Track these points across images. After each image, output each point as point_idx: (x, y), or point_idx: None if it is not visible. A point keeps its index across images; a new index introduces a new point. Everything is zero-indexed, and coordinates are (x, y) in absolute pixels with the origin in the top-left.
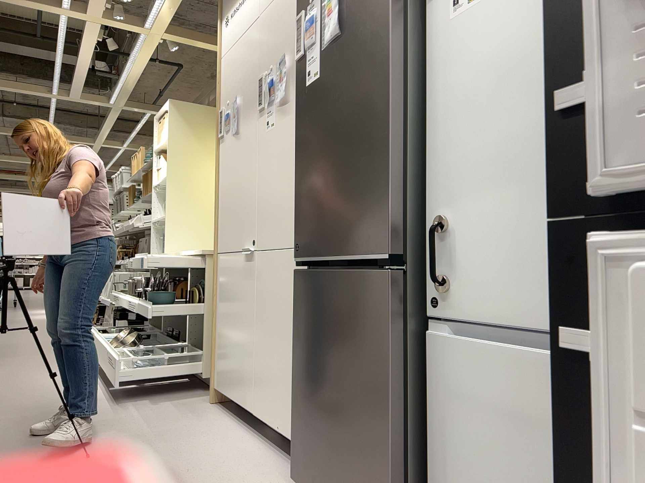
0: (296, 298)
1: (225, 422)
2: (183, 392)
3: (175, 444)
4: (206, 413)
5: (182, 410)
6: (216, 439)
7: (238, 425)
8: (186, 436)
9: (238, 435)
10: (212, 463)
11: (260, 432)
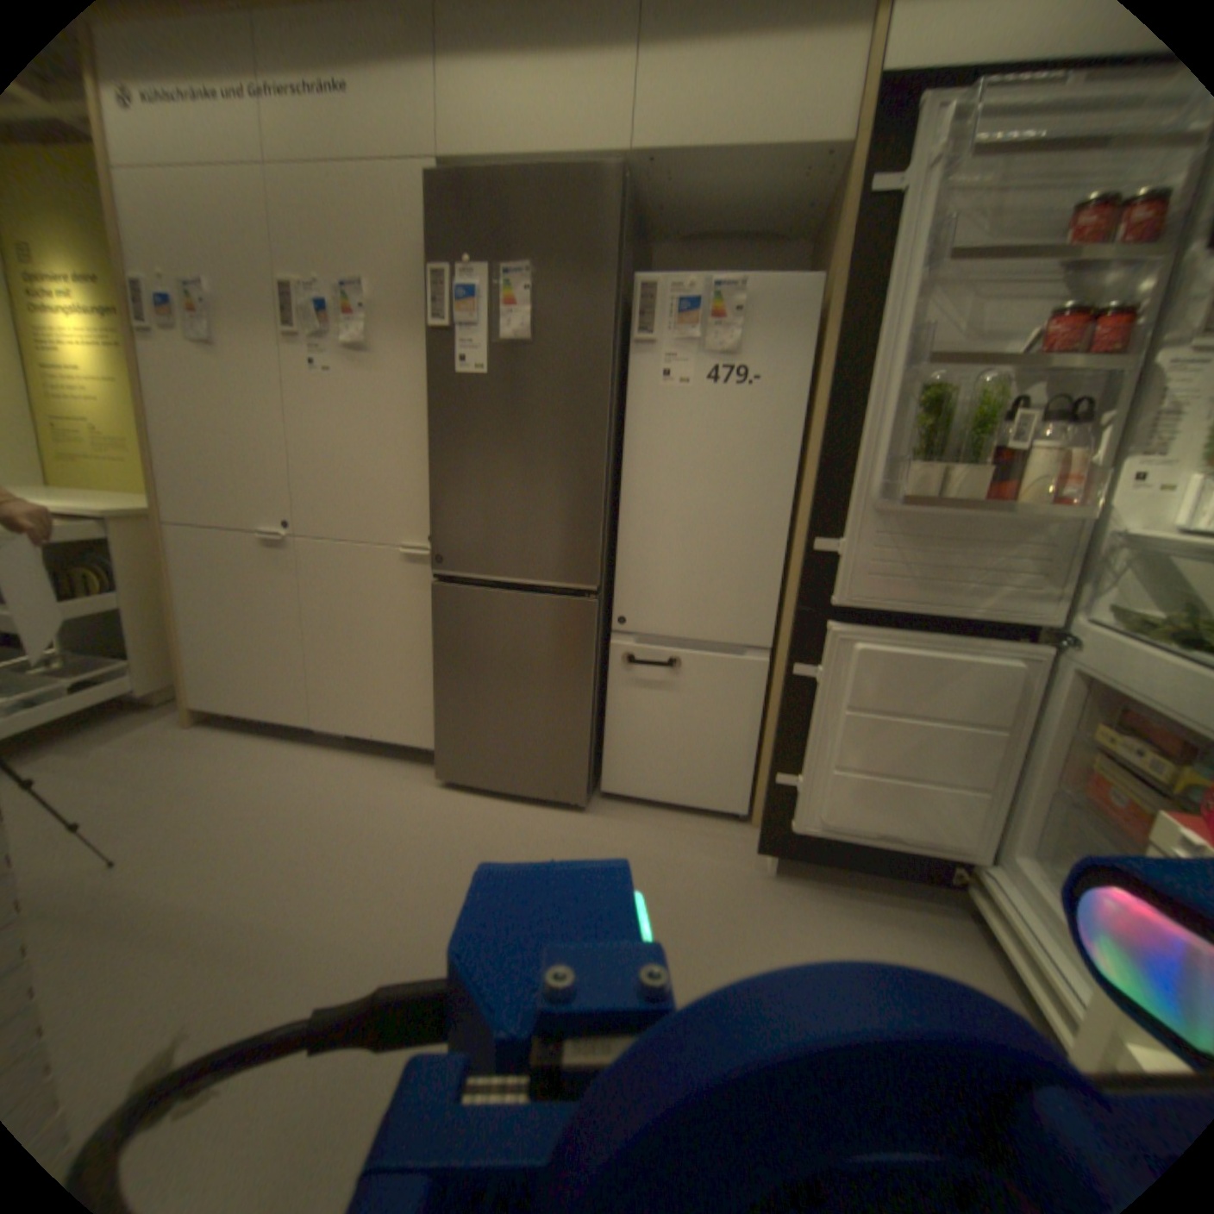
0: (439, 611)
1: (248, 746)
2: (102, 725)
3: (224, 795)
4: (199, 743)
5: (150, 751)
6: (271, 770)
7: (275, 745)
8: (221, 780)
9: (294, 756)
10: (312, 796)
11: (314, 743)
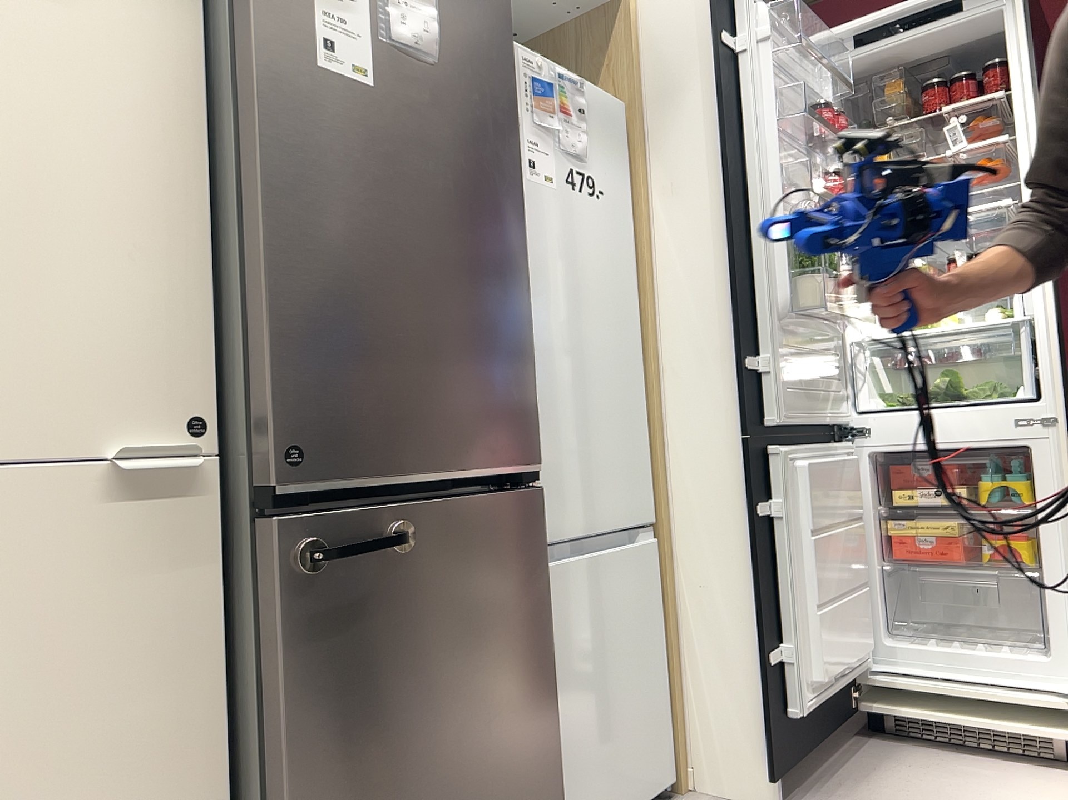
0: (294, 590)
1: None
2: None
3: None
4: None
5: None
6: None
7: None
8: None
9: None
10: None
11: None
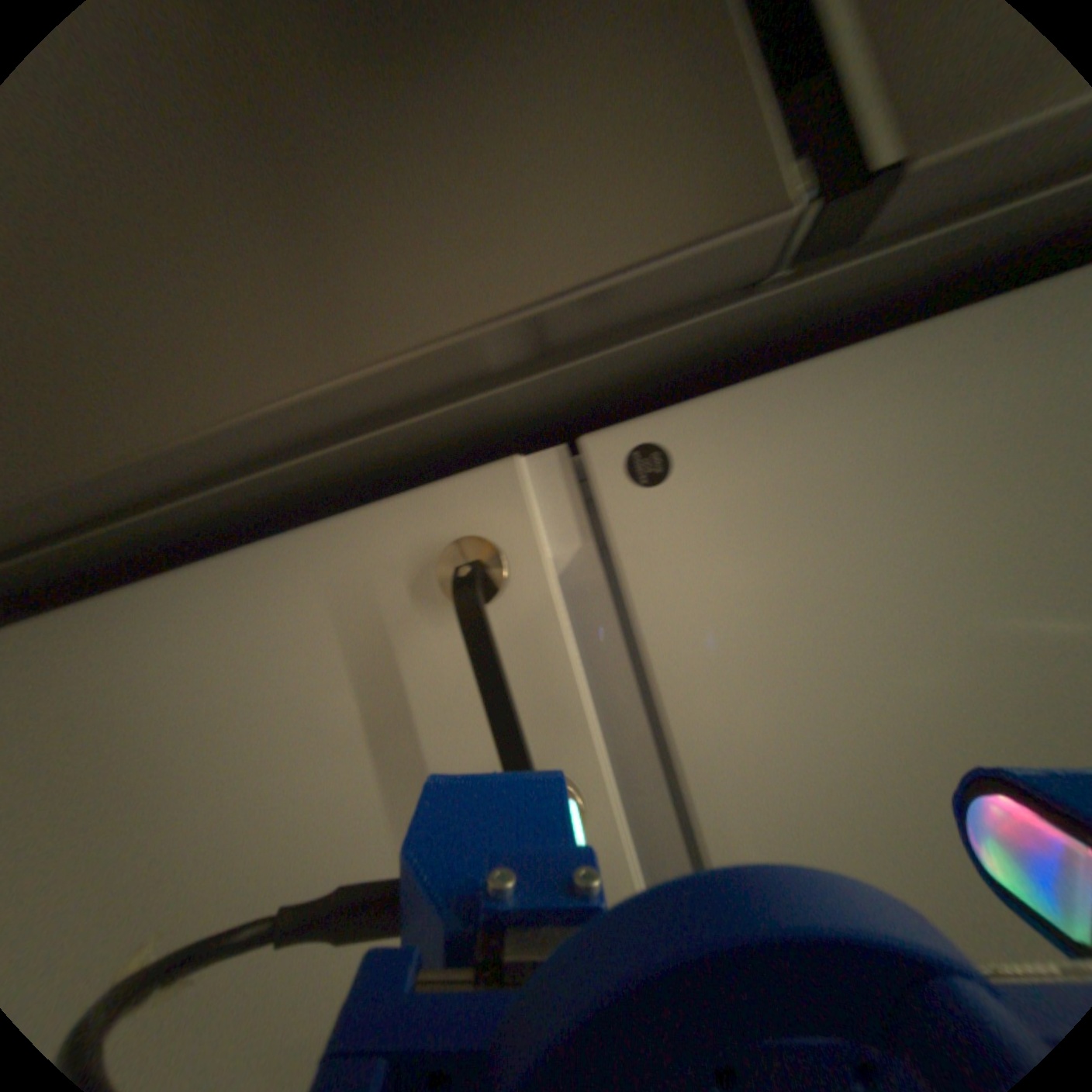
0: None
1: None
2: None
3: None
4: None
5: None
6: None
7: None
8: None
9: None
10: None
11: None
